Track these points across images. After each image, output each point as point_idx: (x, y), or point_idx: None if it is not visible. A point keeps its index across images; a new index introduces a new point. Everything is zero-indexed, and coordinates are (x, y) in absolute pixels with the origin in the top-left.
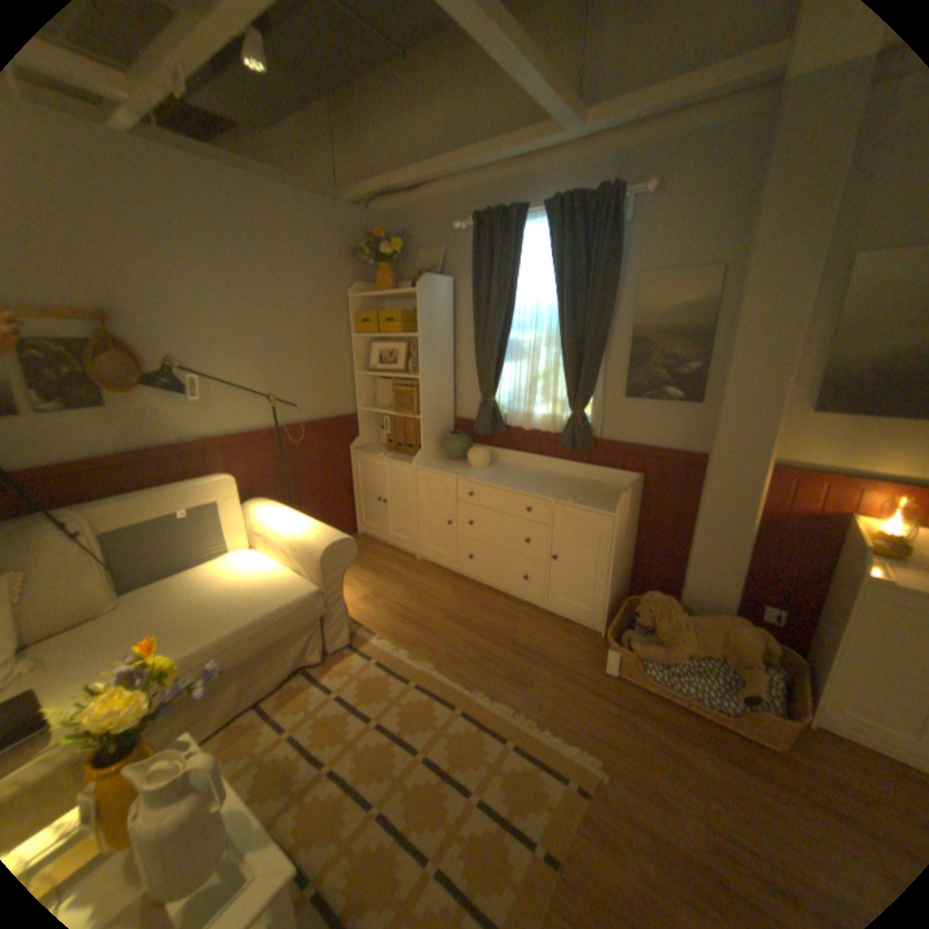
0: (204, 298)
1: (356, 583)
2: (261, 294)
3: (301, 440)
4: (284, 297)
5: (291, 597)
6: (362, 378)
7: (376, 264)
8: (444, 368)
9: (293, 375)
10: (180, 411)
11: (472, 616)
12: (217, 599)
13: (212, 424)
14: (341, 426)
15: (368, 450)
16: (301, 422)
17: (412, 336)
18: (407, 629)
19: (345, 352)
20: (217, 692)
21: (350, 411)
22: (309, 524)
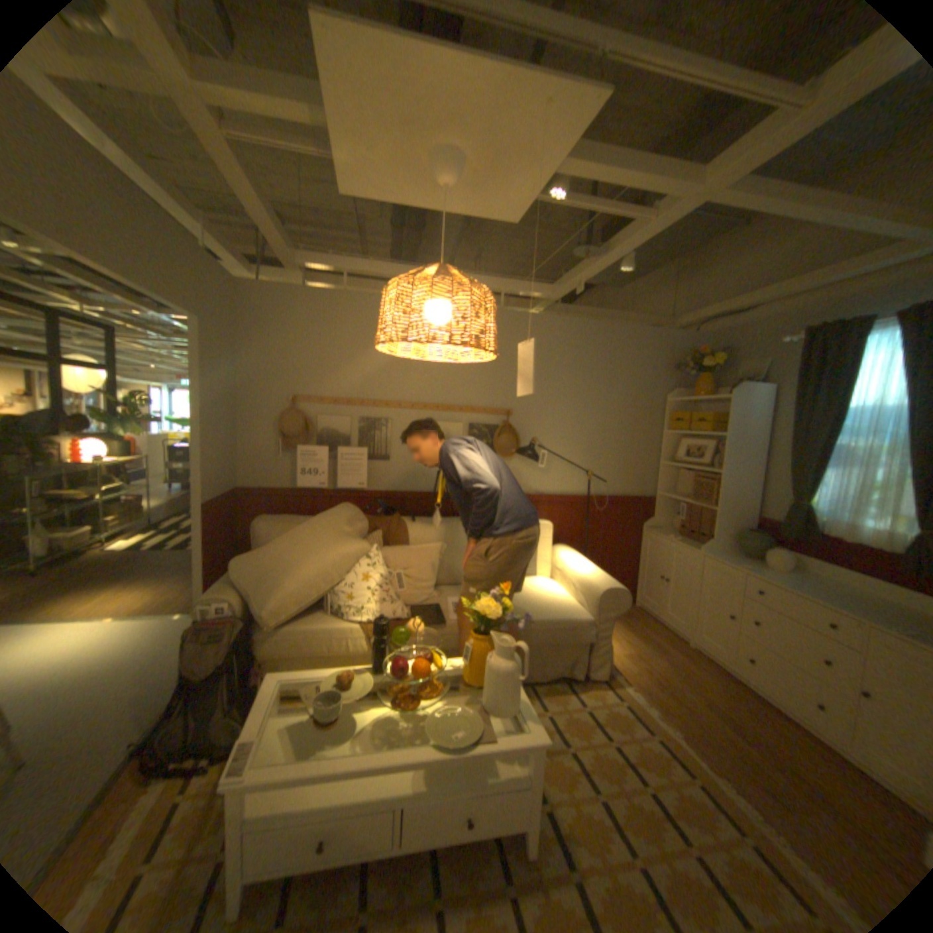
0: (561, 403)
1: (624, 642)
2: (597, 400)
3: (603, 510)
4: (613, 401)
5: (573, 617)
6: (666, 467)
7: (698, 373)
8: (753, 466)
9: (607, 459)
10: (530, 473)
11: (740, 721)
12: (527, 599)
13: (546, 485)
14: (639, 505)
15: (660, 531)
16: (606, 495)
17: (722, 435)
18: (664, 698)
19: (655, 444)
20: None
21: (649, 494)
22: (596, 571)
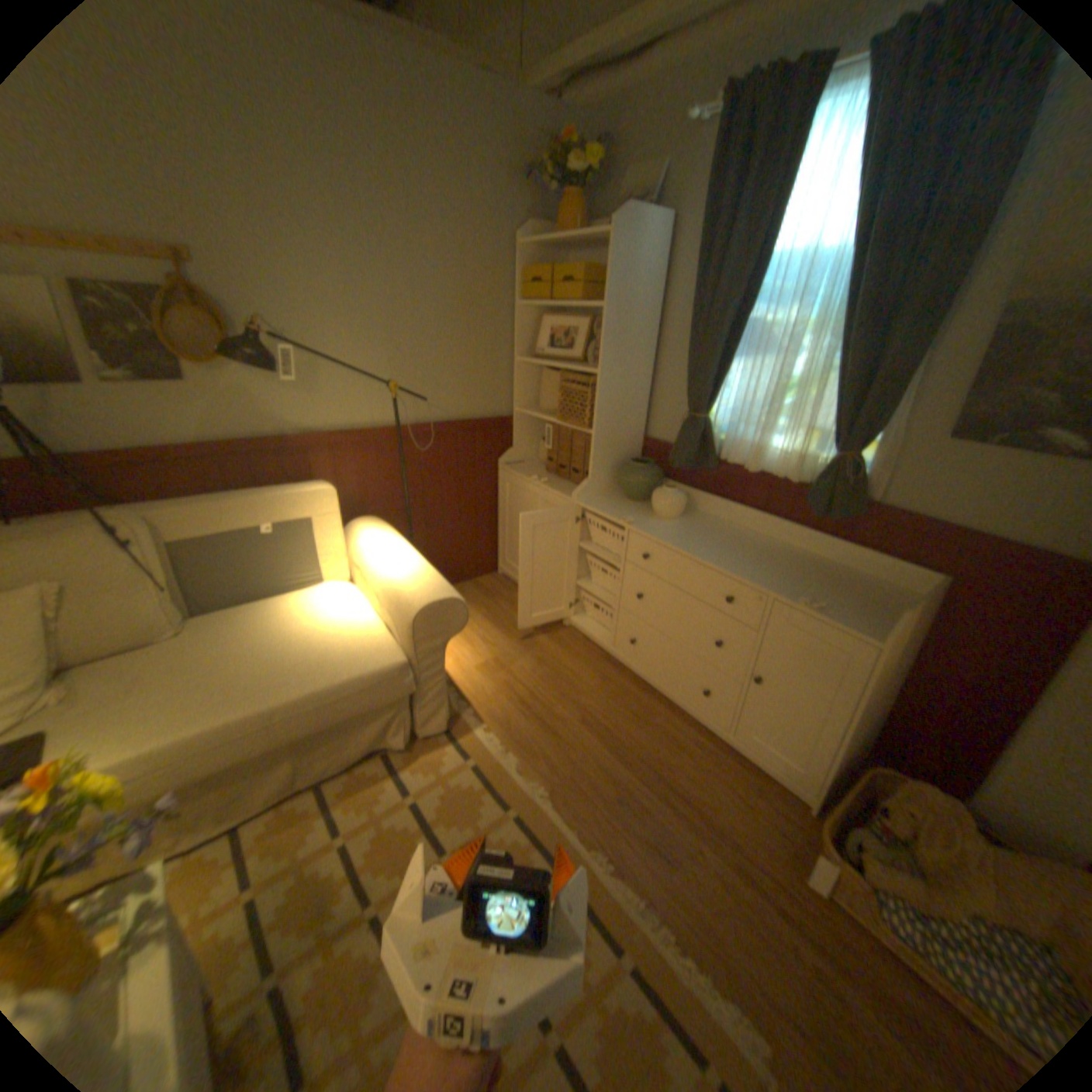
0: (311, 235)
1: (479, 641)
2: (391, 233)
3: (435, 446)
4: (423, 238)
5: (368, 667)
6: (525, 366)
7: (564, 191)
8: (639, 360)
9: (429, 356)
10: (279, 393)
11: (619, 728)
12: (283, 649)
13: (320, 414)
14: (490, 431)
15: (521, 469)
16: (436, 421)
17: (599, 307)
18: (526, 726)
19: (505, 326)
20: (265, 768)
21: (504, 411)
22: (413, 567)
